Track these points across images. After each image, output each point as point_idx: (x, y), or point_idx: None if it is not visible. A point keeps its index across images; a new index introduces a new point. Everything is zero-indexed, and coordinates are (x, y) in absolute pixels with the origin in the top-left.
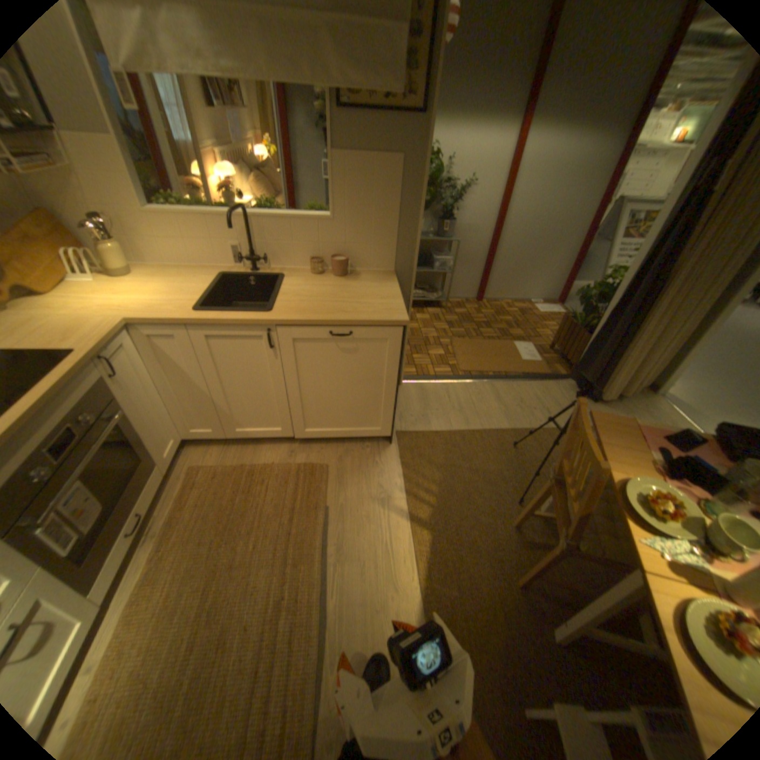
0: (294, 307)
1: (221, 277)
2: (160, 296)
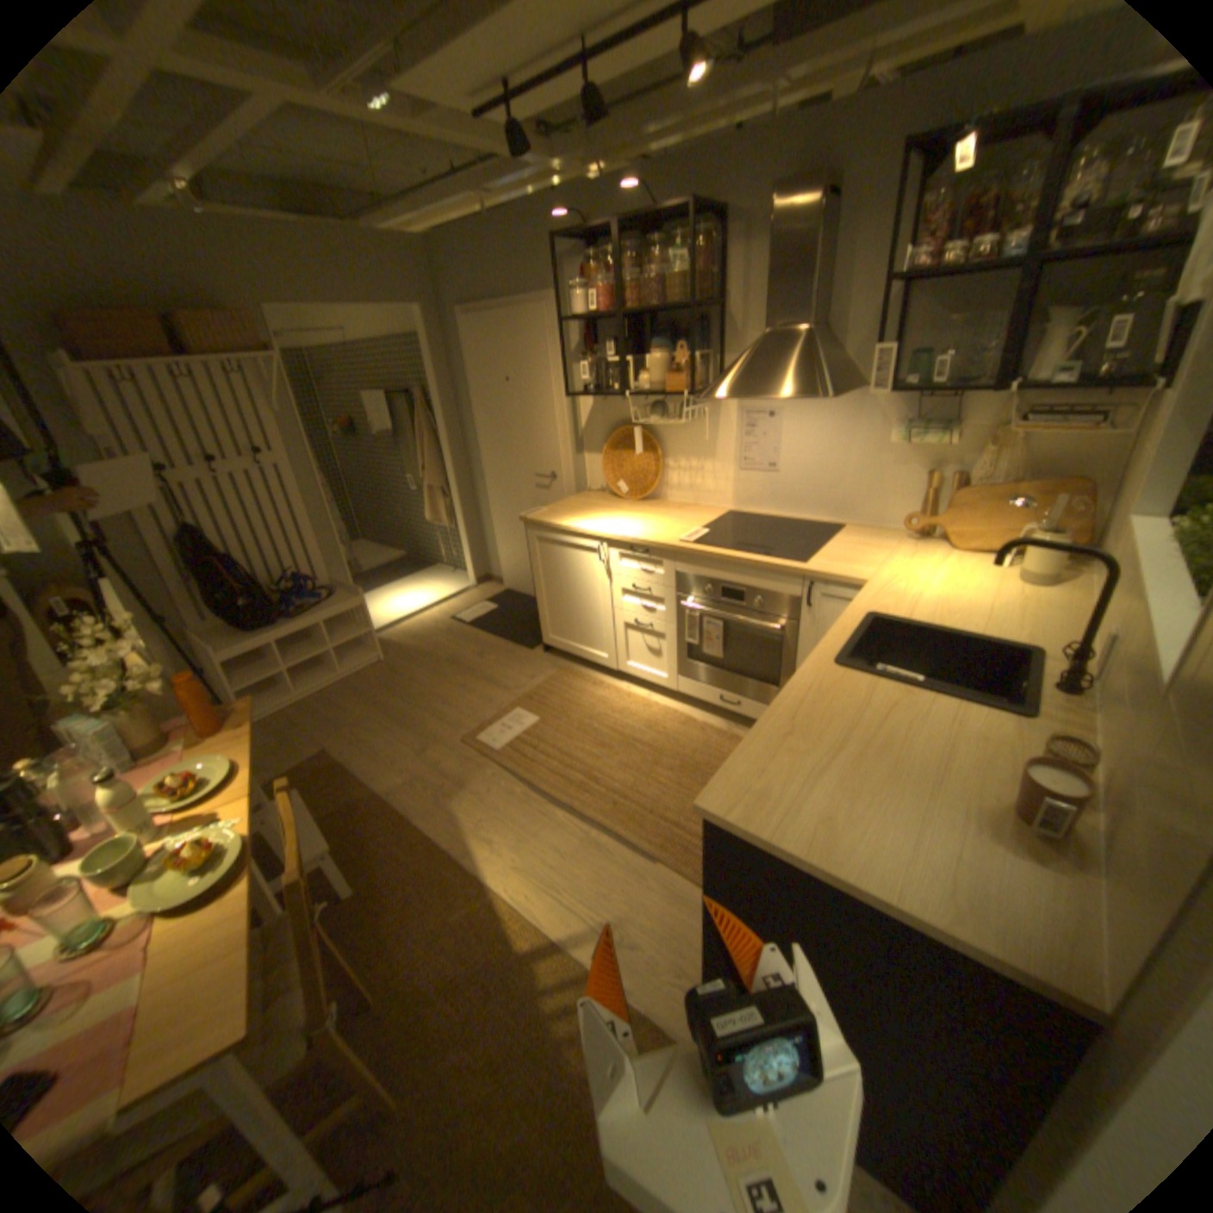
0: (843, 690)
1: (1023, 650)
2: (937, 601)
